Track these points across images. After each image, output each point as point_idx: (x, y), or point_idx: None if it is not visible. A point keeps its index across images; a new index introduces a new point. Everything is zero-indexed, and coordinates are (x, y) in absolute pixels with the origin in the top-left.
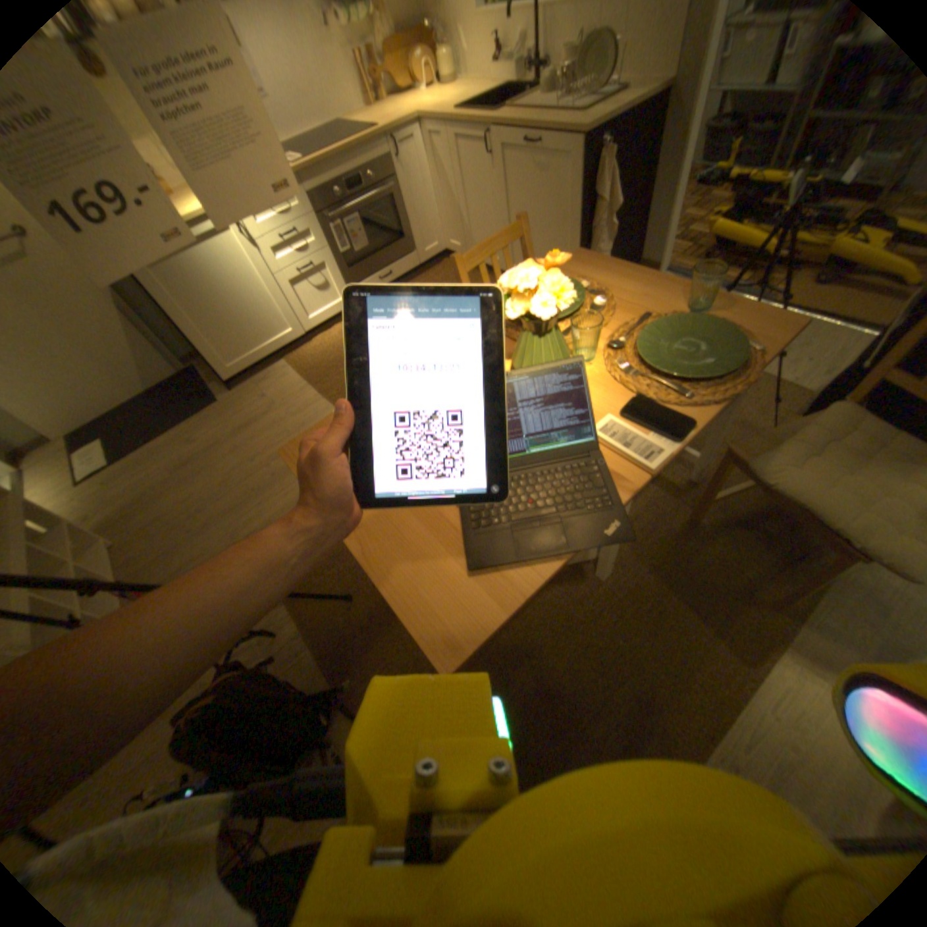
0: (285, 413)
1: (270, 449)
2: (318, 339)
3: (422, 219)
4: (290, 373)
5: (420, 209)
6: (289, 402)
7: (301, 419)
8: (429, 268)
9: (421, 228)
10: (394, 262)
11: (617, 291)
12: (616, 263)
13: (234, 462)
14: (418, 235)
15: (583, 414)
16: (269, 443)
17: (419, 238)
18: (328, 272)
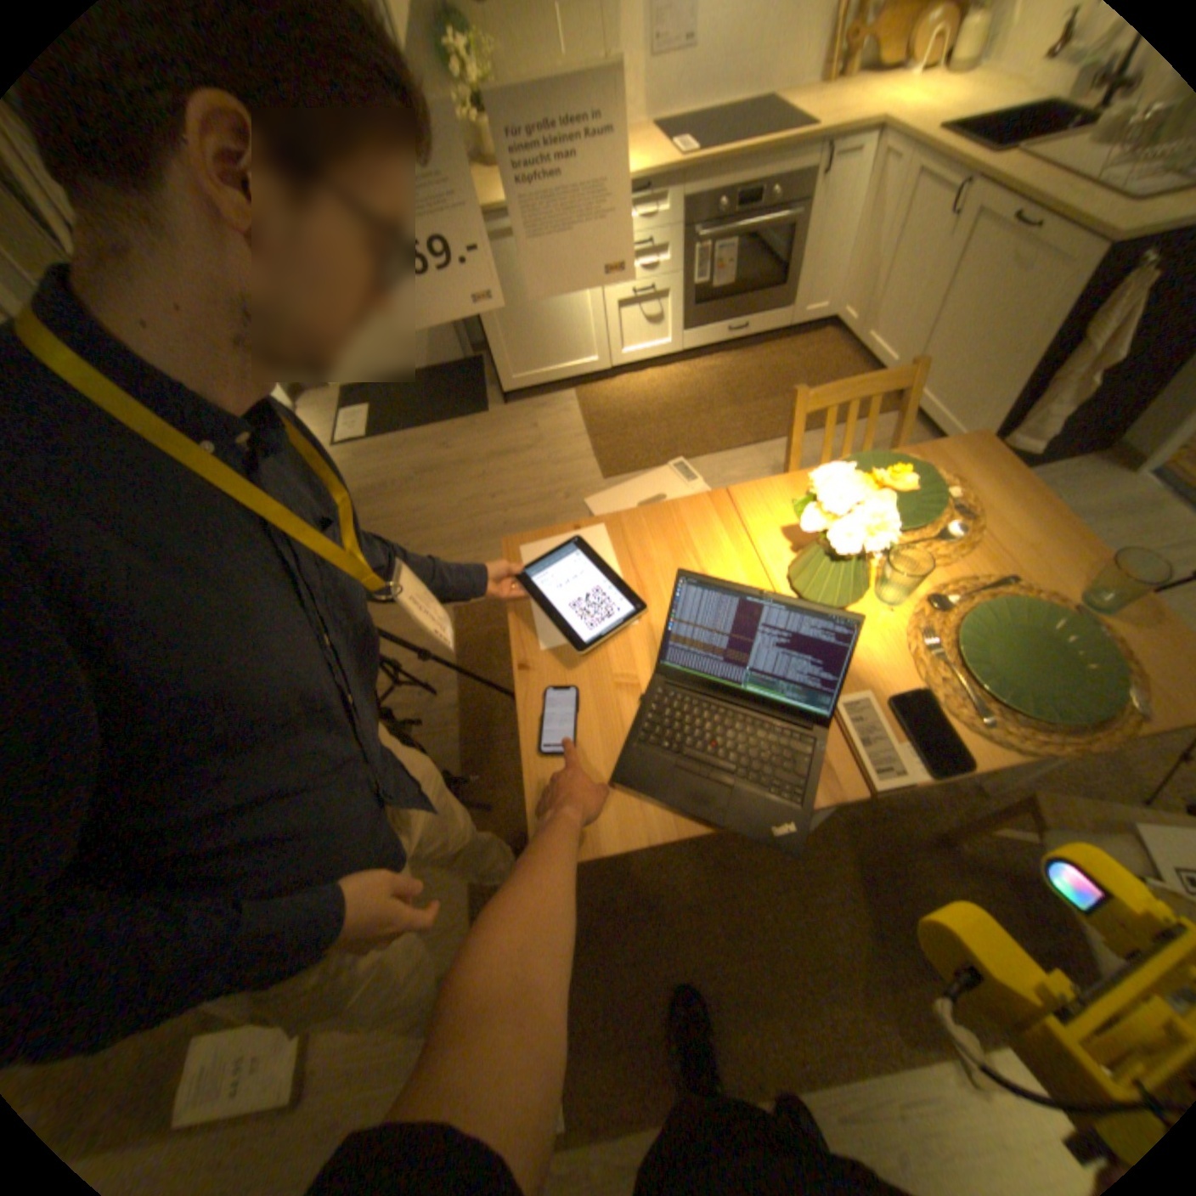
0: (548, 463)
1: (515, 498)
2: (622, 385)
3: (822, 268)
4: (573, 416)
5: (824, 254)
6: (558, 451)
7: (561, 477)
8: (800, 338)
9: (815, 280)
10: (757, 316)
11: (995, 523)
12: (1024, 478)
13: (476, 496)
14: (807, 287)
15: (841, 674)
16: (518, 490)
17: (806, 291)
18: (668, 308)
